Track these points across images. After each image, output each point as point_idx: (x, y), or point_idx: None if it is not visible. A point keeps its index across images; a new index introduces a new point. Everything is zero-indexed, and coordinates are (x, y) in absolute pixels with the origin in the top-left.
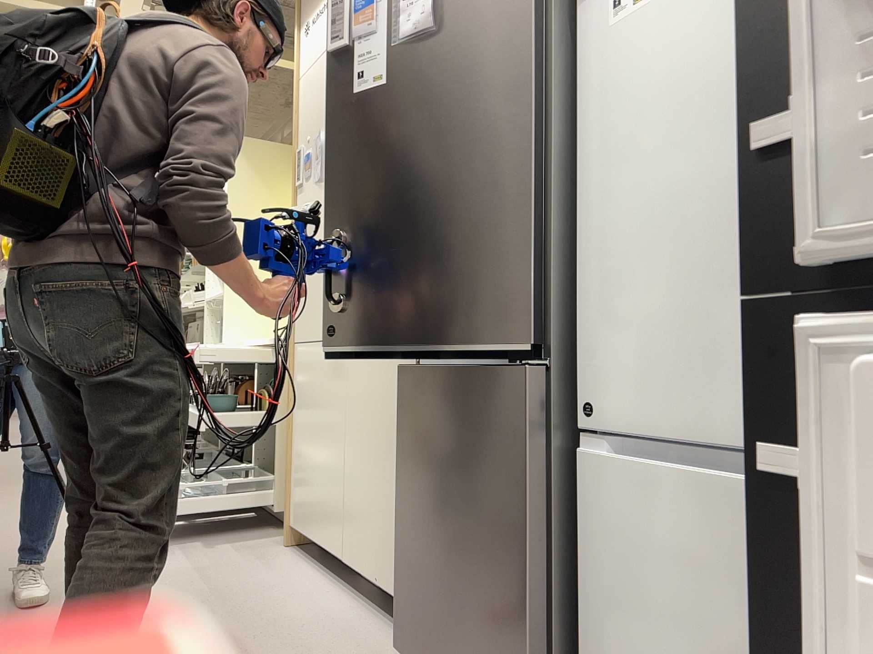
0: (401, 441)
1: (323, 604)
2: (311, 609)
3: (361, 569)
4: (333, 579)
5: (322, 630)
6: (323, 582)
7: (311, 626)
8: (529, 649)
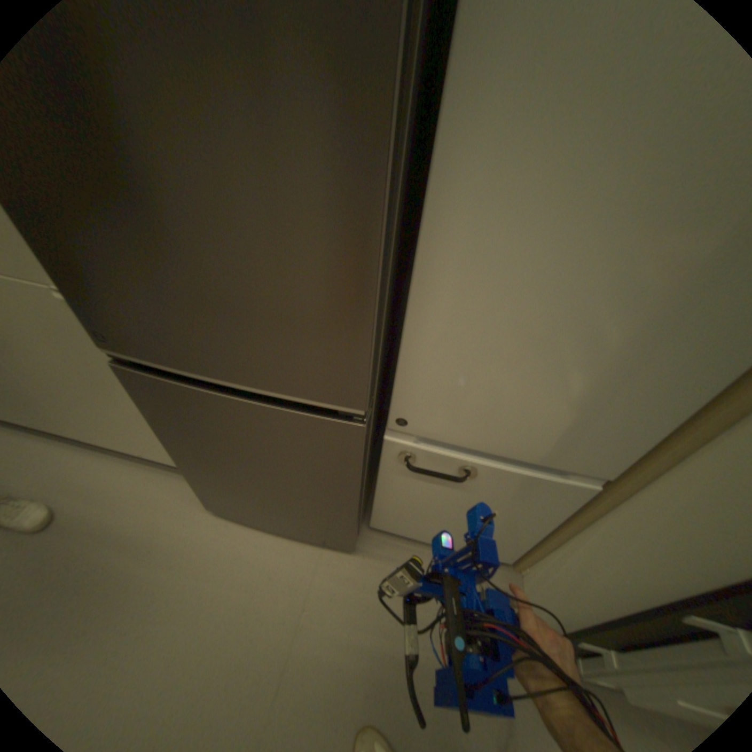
0: (155, 421)
1: (91, 483)
2: (86, 494)
3: (111, 447)
4: (70, 445)
5: (120, 513)
6: (65, 455)
7: (105, 515)
8: (348, 522)
